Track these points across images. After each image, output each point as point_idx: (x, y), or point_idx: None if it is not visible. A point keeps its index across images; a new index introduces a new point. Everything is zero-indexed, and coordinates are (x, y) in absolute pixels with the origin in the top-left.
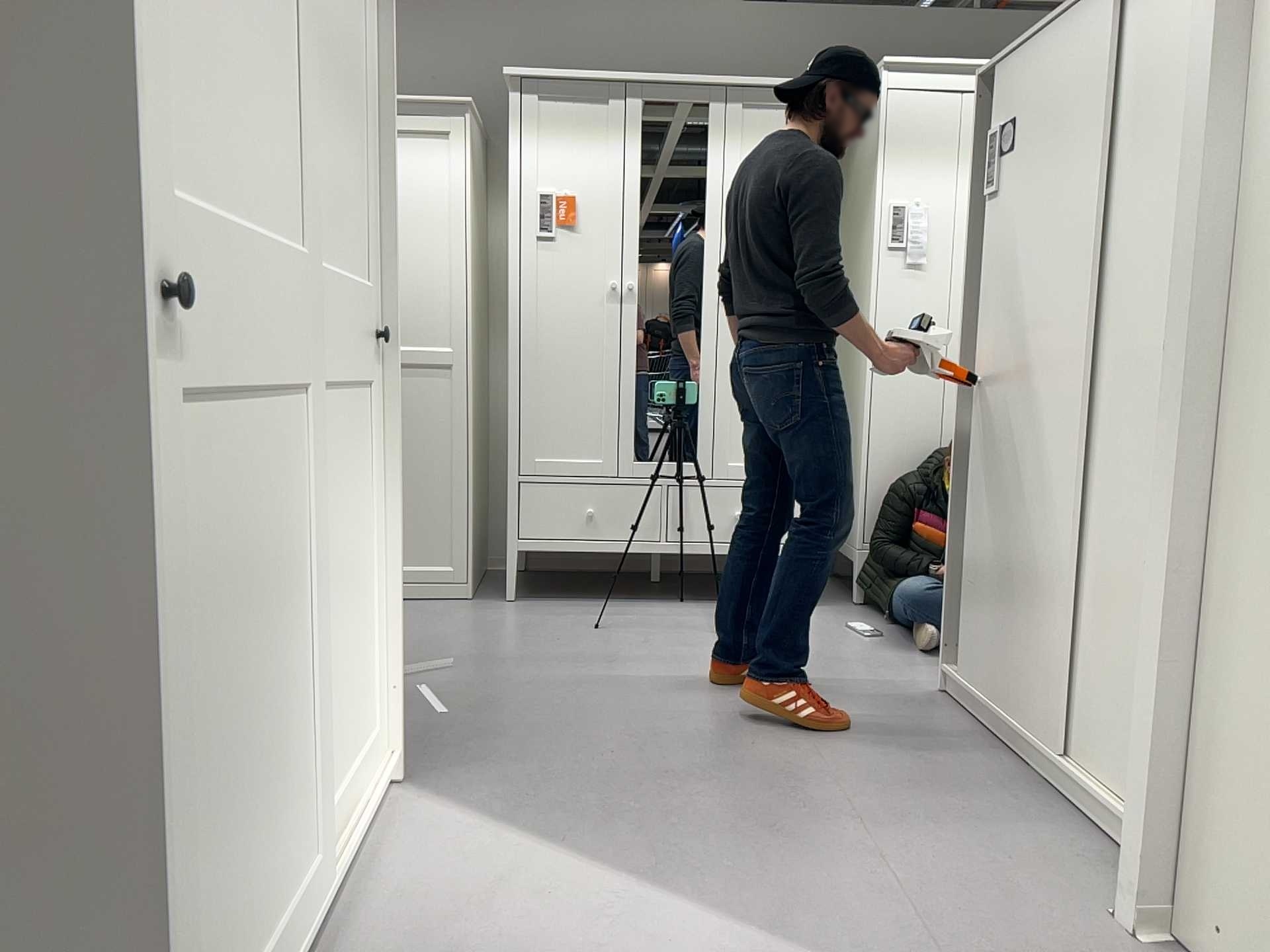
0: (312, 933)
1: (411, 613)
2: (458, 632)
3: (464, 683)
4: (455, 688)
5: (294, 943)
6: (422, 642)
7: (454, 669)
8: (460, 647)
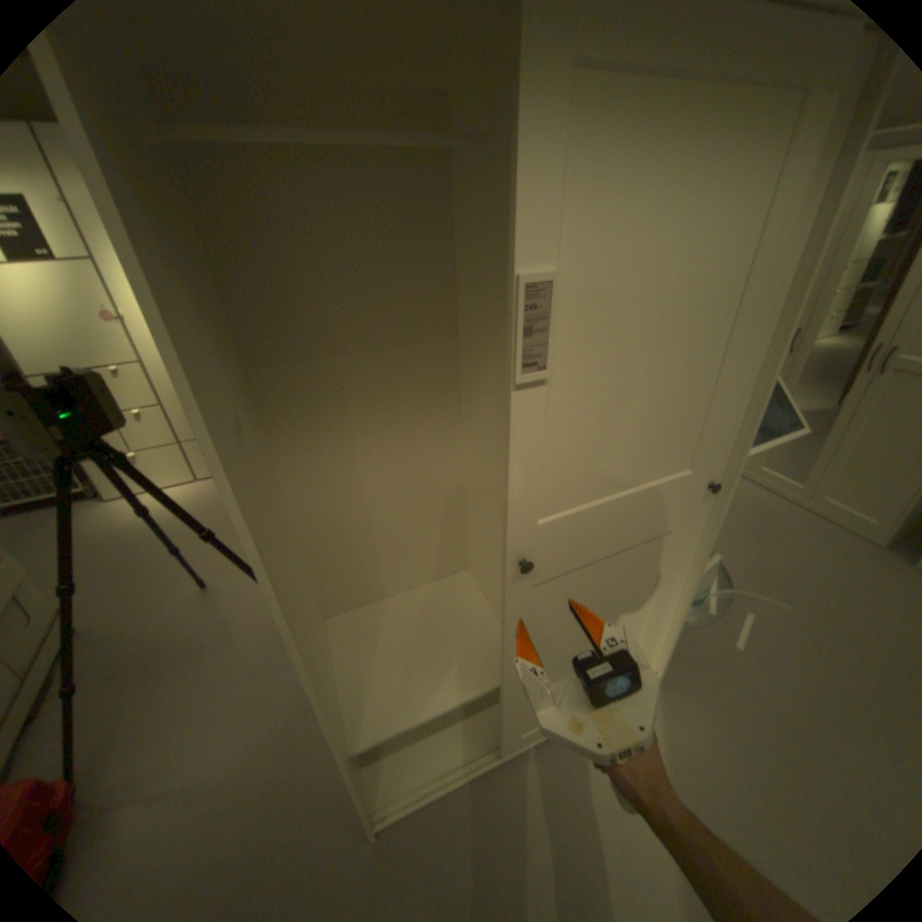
0: (519, 755)
1: (821, 538)
2: (836, 579)
3: (785, 632)
4: (774, 632)
5: (500, 760)
6: (798, 572)
7: (793, 613)
8: (820, 595)
